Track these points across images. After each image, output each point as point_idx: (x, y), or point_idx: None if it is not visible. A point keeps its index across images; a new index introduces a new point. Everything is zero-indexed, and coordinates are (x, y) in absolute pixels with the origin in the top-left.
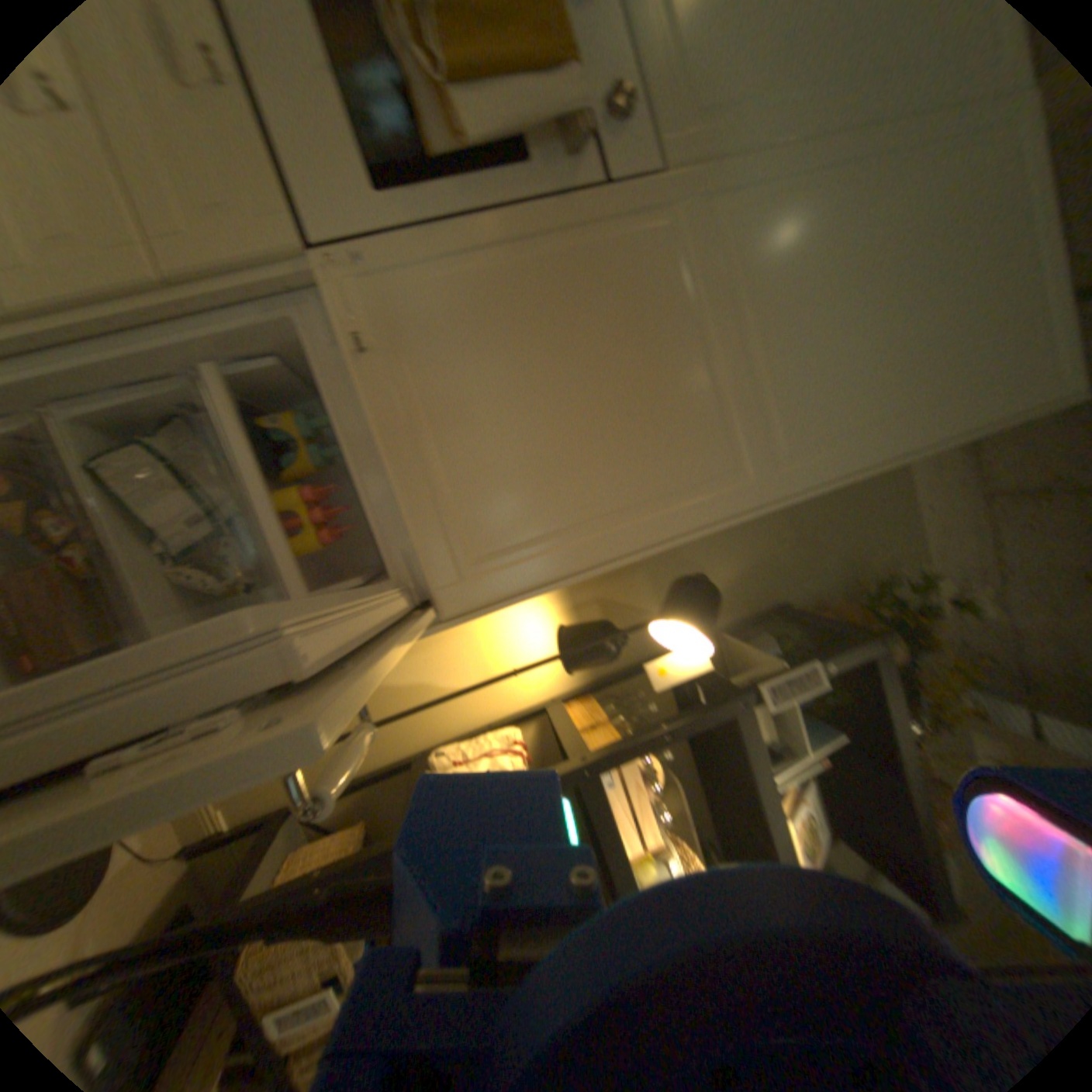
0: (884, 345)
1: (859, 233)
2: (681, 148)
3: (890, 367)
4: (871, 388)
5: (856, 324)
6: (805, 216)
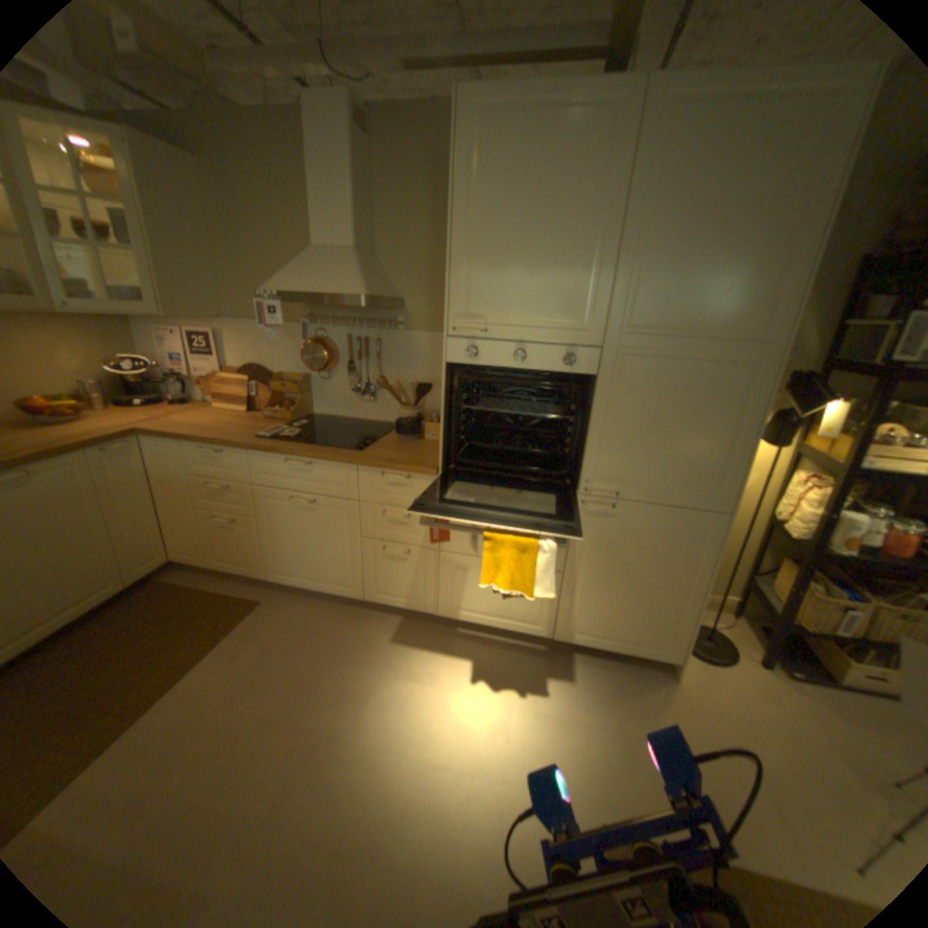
0: (738, 249)
1: (670, 248)
2: (591, 338)
3: (753, 249)
4: (757, 267)
5: (716, 266)
6: (647, 280)
